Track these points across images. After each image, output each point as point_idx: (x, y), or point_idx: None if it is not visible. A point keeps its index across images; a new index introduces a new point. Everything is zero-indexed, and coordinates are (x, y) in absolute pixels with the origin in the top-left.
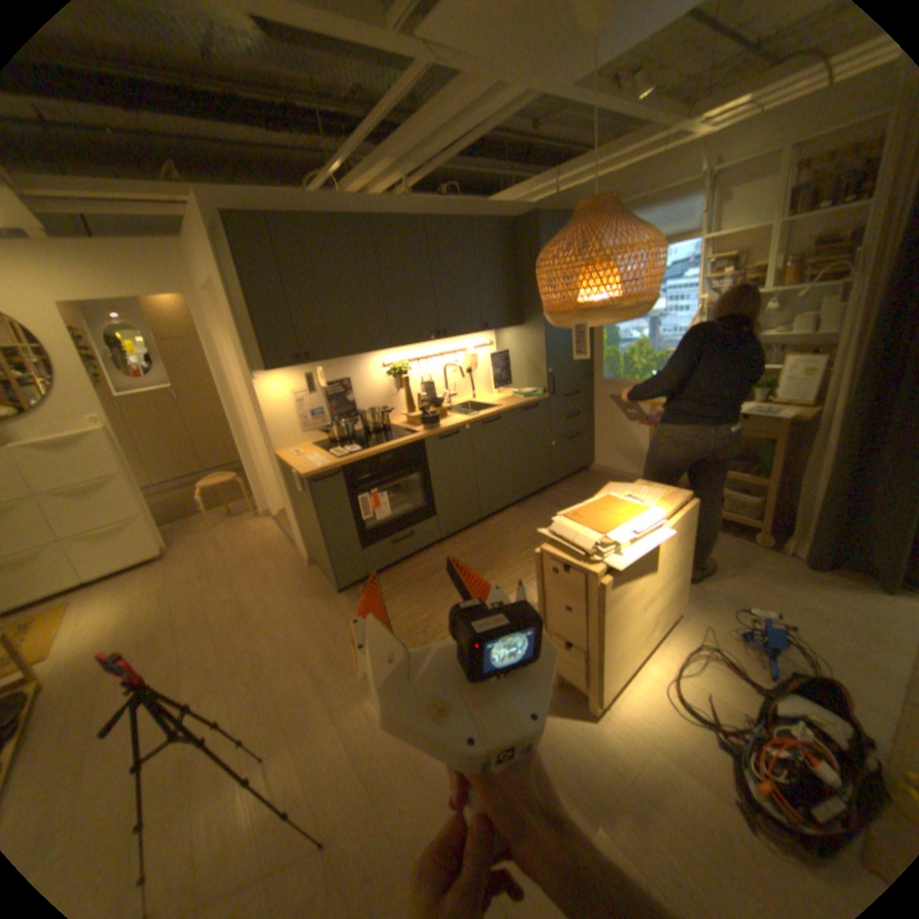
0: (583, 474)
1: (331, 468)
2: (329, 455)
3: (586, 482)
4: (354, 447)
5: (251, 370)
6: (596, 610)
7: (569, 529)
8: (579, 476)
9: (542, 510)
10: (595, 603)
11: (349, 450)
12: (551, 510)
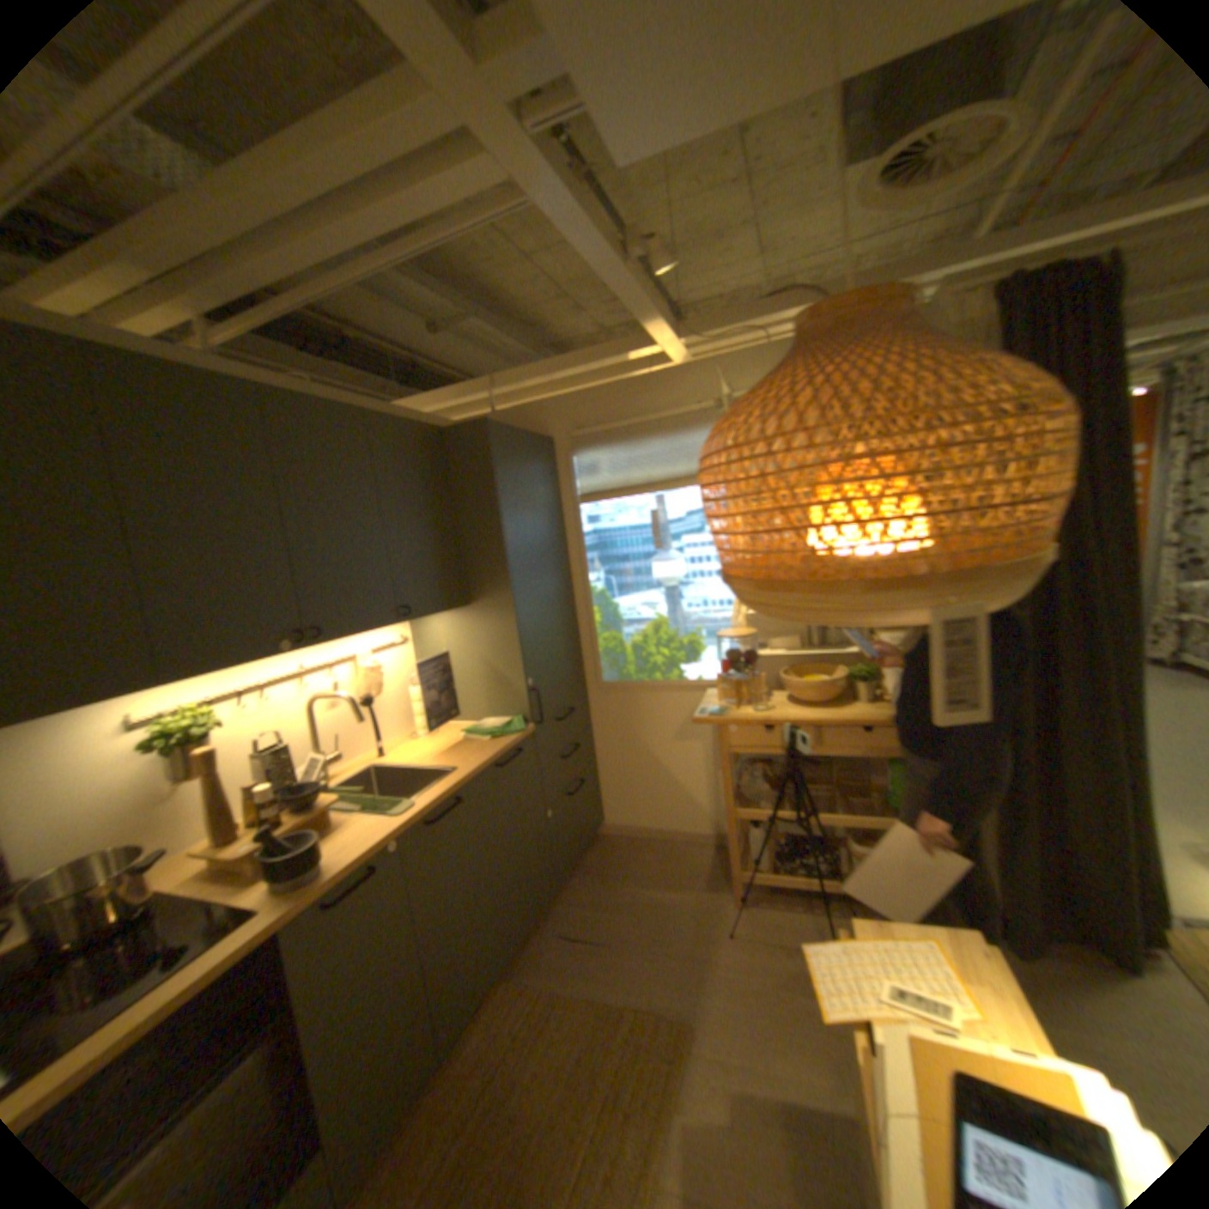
0: (594, 849)
1: None
2: None
3: (607, 865)
4: None
5: None
6: None
7: None
8: (589, 854)
9: (562, 967)
10: None
11: None
12: (579, 962)
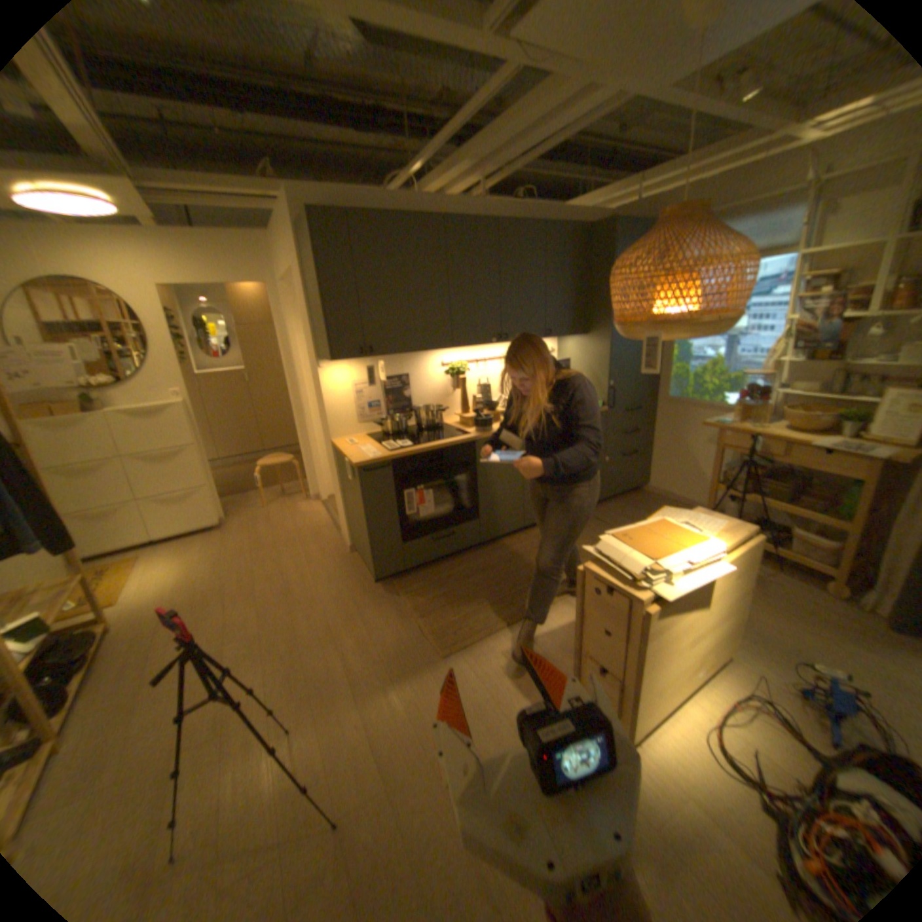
0: (635, 494)
1: (381, 460)
2: (381, 447)
3: (638, 502)
4: (405, 442)
5: (317, 359)
6: (638, 638)
7: (617, 549)
8: (631, 495)
9: (588, 526)
10: (637, 631)
11: (400, 444)
12: (597, 528)
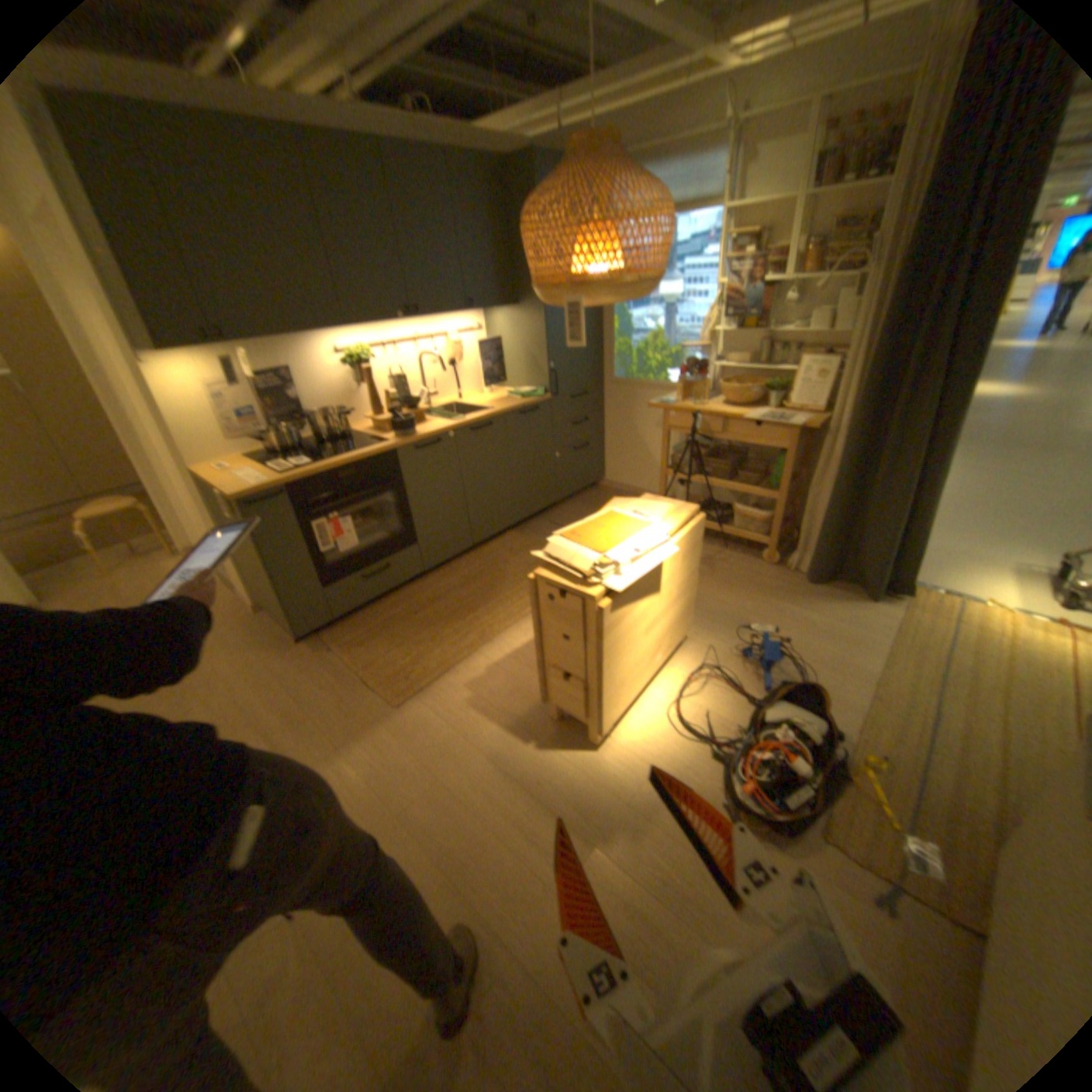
0: (592, 492)
1: (271, 488)
2: (268, 471)
3: (595, 501)
4: (302, 461)
5: (137, 351)
6: (594, 636)
7: (566, 550)
8: (588, 494)
9: (546, 534)
10: (592, 629)
11: (295, 465)
12: None
